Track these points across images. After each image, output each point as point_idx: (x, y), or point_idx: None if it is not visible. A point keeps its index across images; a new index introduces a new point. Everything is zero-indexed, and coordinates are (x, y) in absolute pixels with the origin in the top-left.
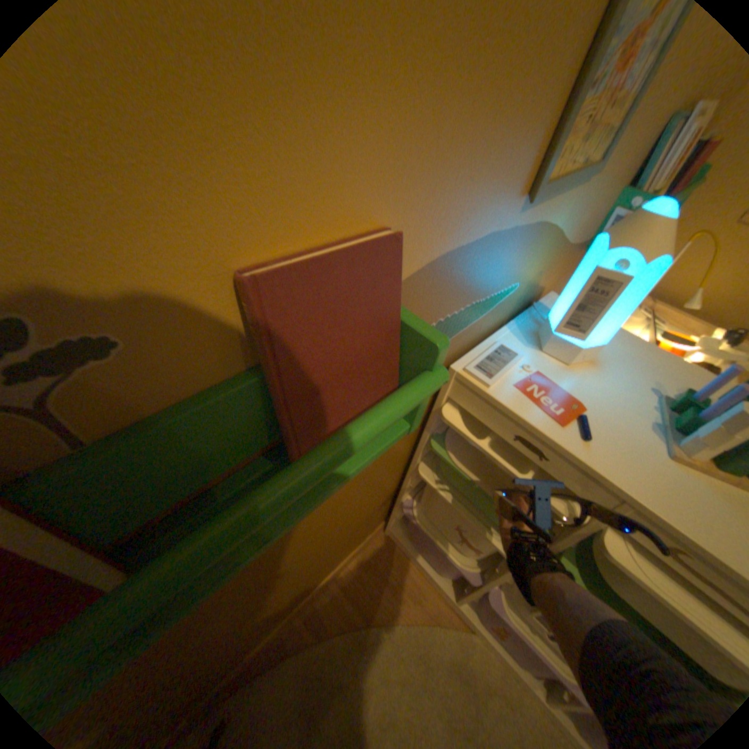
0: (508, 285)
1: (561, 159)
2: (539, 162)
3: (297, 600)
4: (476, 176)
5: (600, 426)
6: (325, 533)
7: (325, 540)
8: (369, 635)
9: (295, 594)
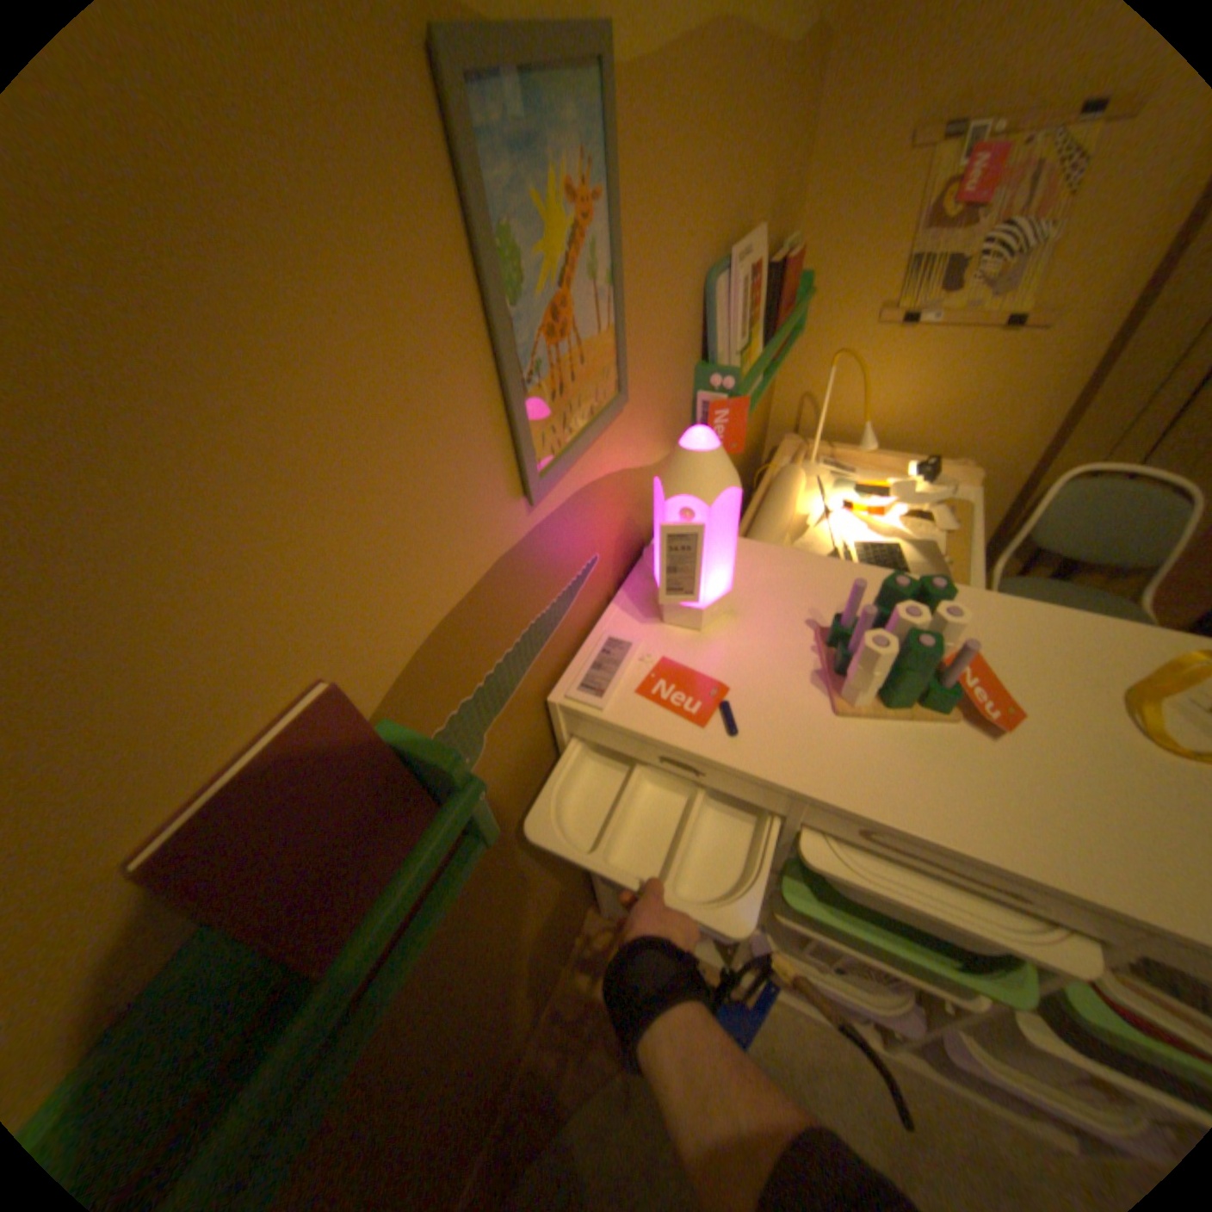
0: (578, 570)
1: (542, 450)
2: (511, 472)
3: (498, 1085)
4: (420, 553)
5: (748, 707)
6: (483, 983)
7: (490, 990)
8: (625, 1079)
9: (487, 1081)
